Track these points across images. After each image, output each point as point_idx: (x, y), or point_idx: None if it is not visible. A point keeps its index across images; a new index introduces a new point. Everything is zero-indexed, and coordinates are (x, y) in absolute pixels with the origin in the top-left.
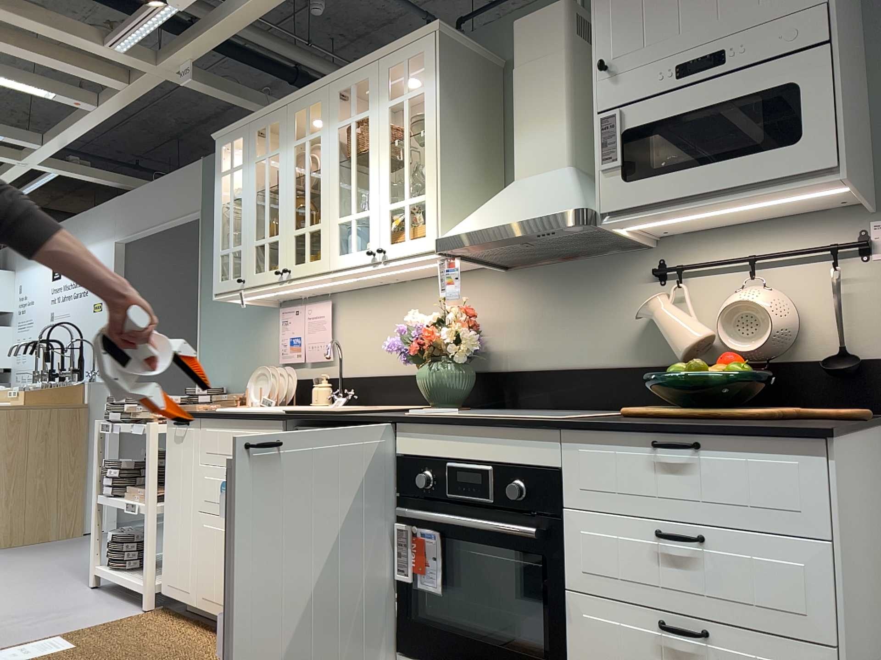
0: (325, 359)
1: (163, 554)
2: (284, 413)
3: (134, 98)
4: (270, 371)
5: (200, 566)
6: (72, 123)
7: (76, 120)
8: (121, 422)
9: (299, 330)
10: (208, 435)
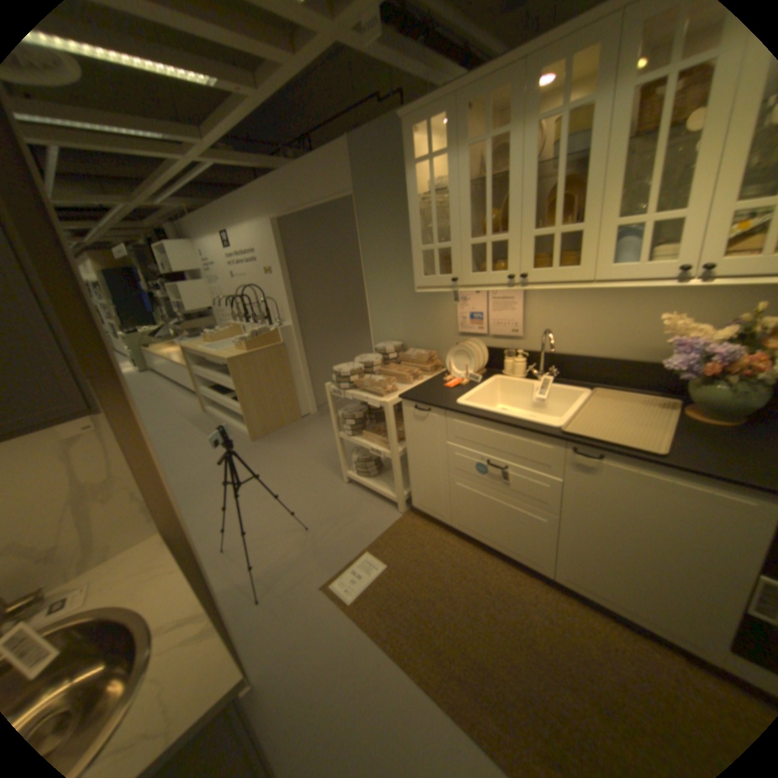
0: (514, 334)
1: (411, 485)
2: (560, 430)
3: (293, 70)
4: (468, 348)
5: (455, 506)
6: (223, 112)
7: (227, 108)
8: (346, 388)
9: (481, 307)
10: (456, 425)
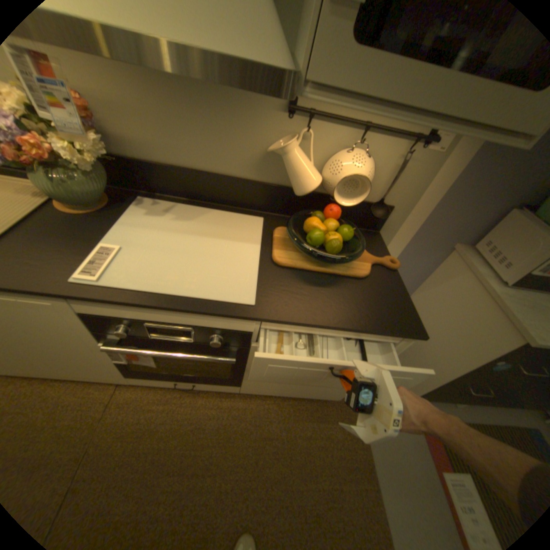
0: None
1: None
2: None
3: None
4: None
5: None
6: None
7: None
8: None
9: None
10: None
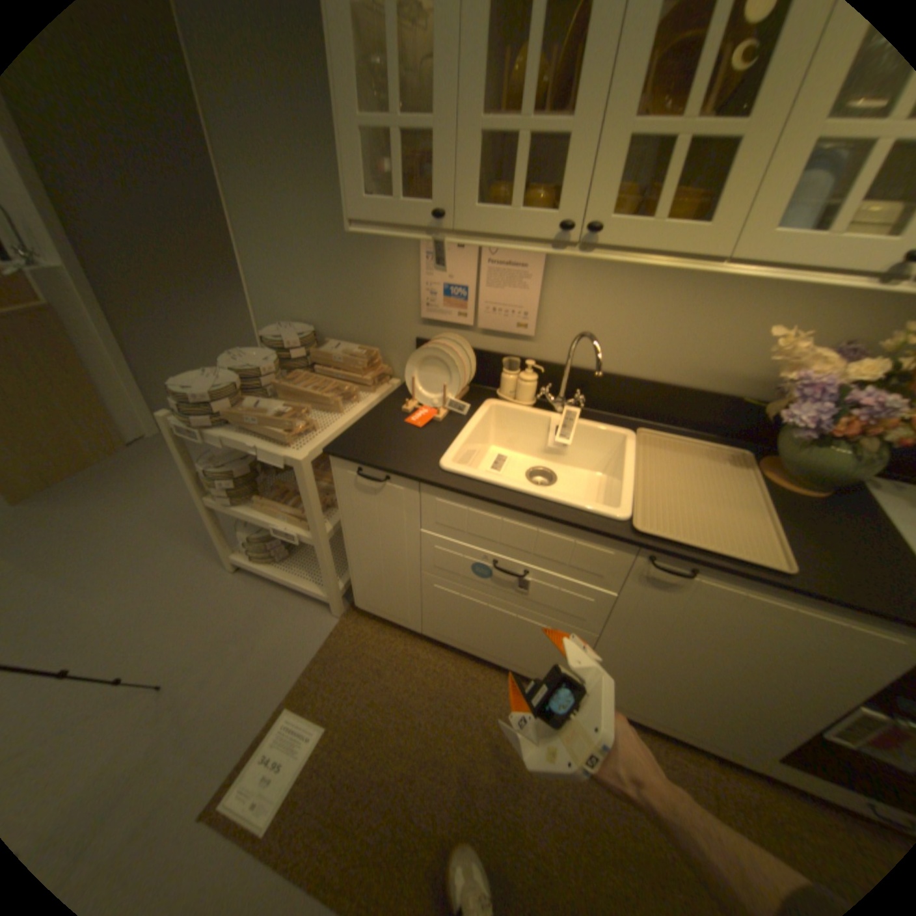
0: (519, 332)
1: (353, 581)
2: (629, 524)
3: None
4: (446, 353)
5: (429, 612)
6: None
7: None
8: (208, 423)
9: (466, 276)
10: (440, 506)
